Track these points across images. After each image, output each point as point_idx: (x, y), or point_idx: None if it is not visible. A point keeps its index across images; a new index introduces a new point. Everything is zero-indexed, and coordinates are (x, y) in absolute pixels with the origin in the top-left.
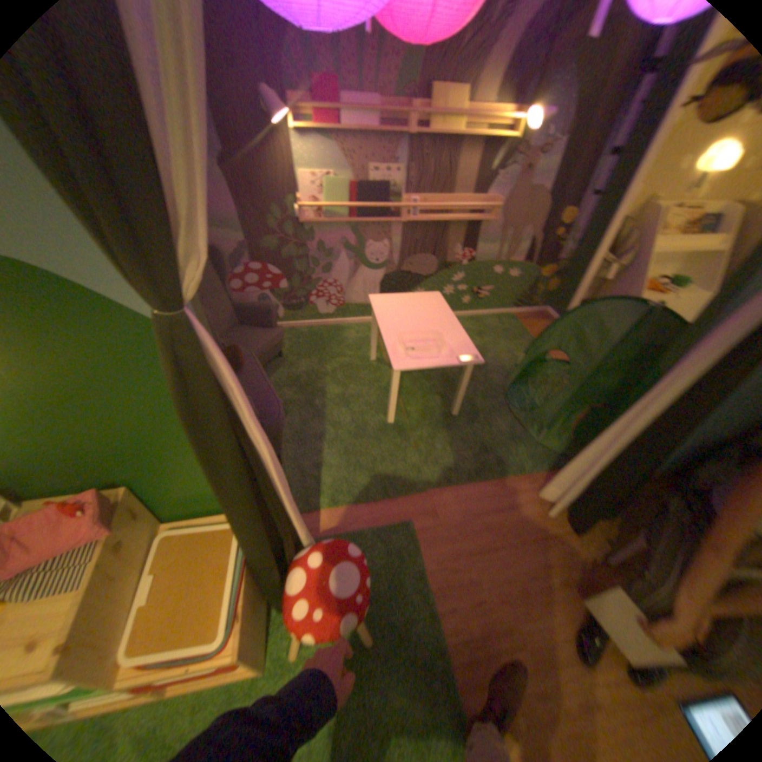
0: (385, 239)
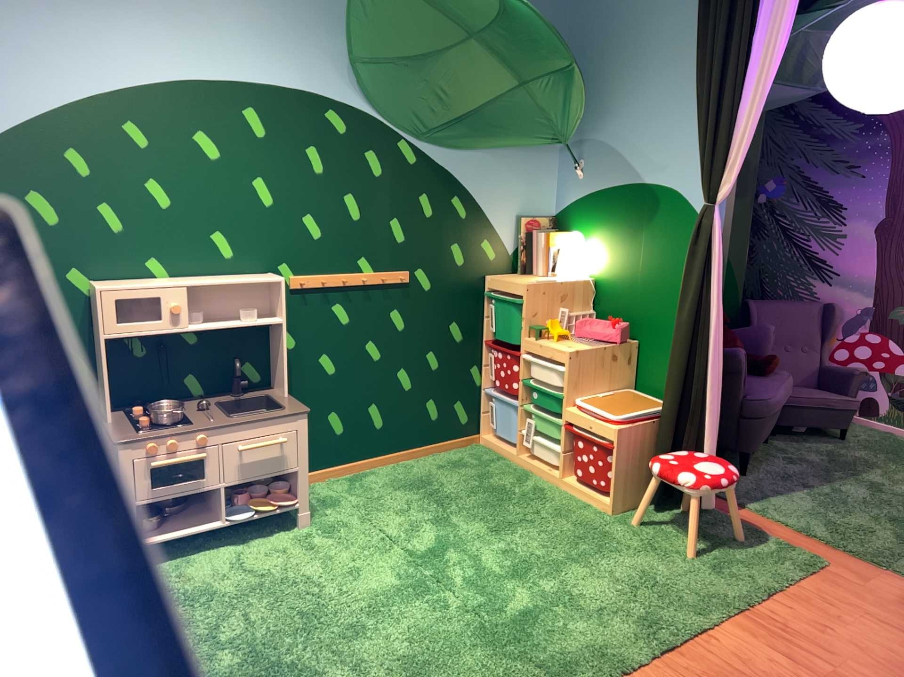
0: None
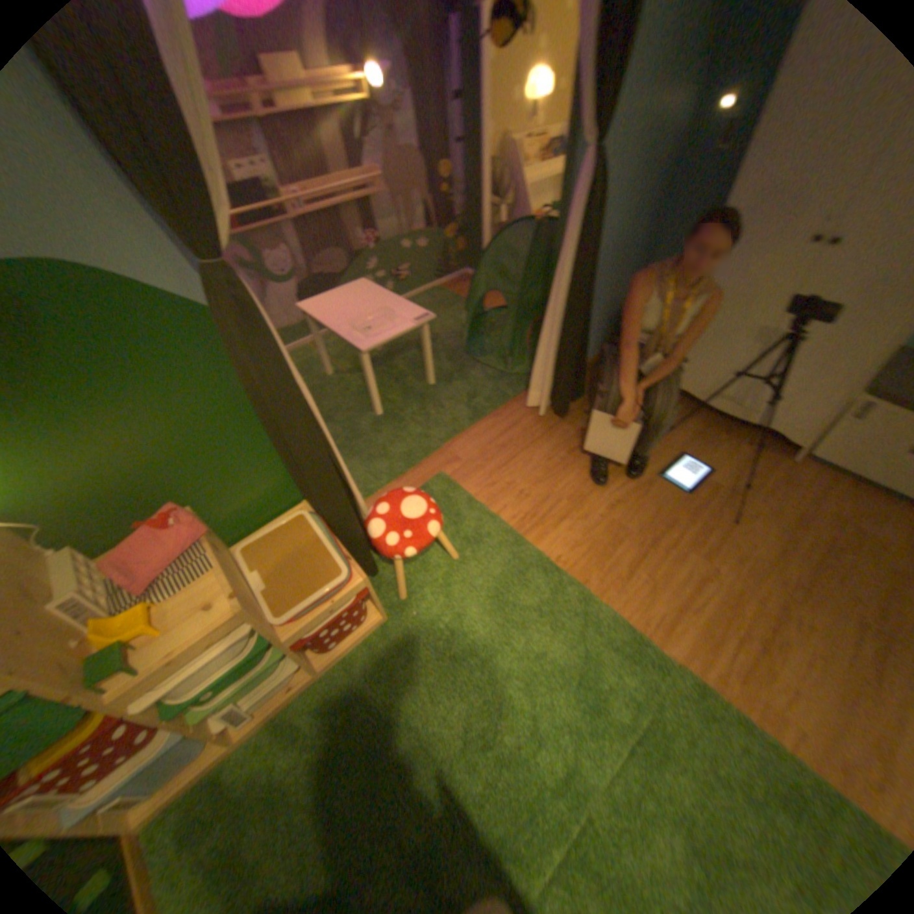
0: (279, 245)
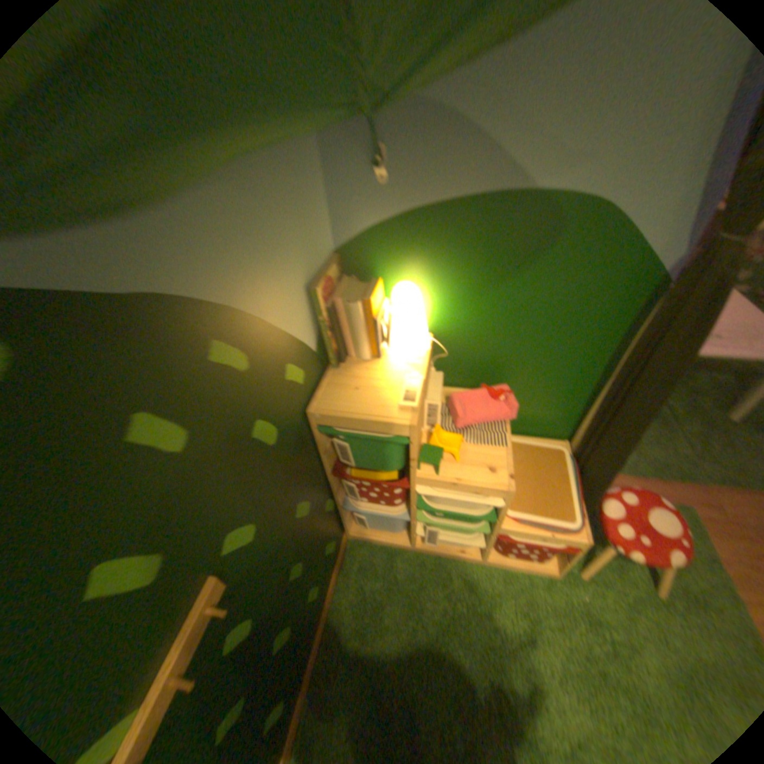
0: None
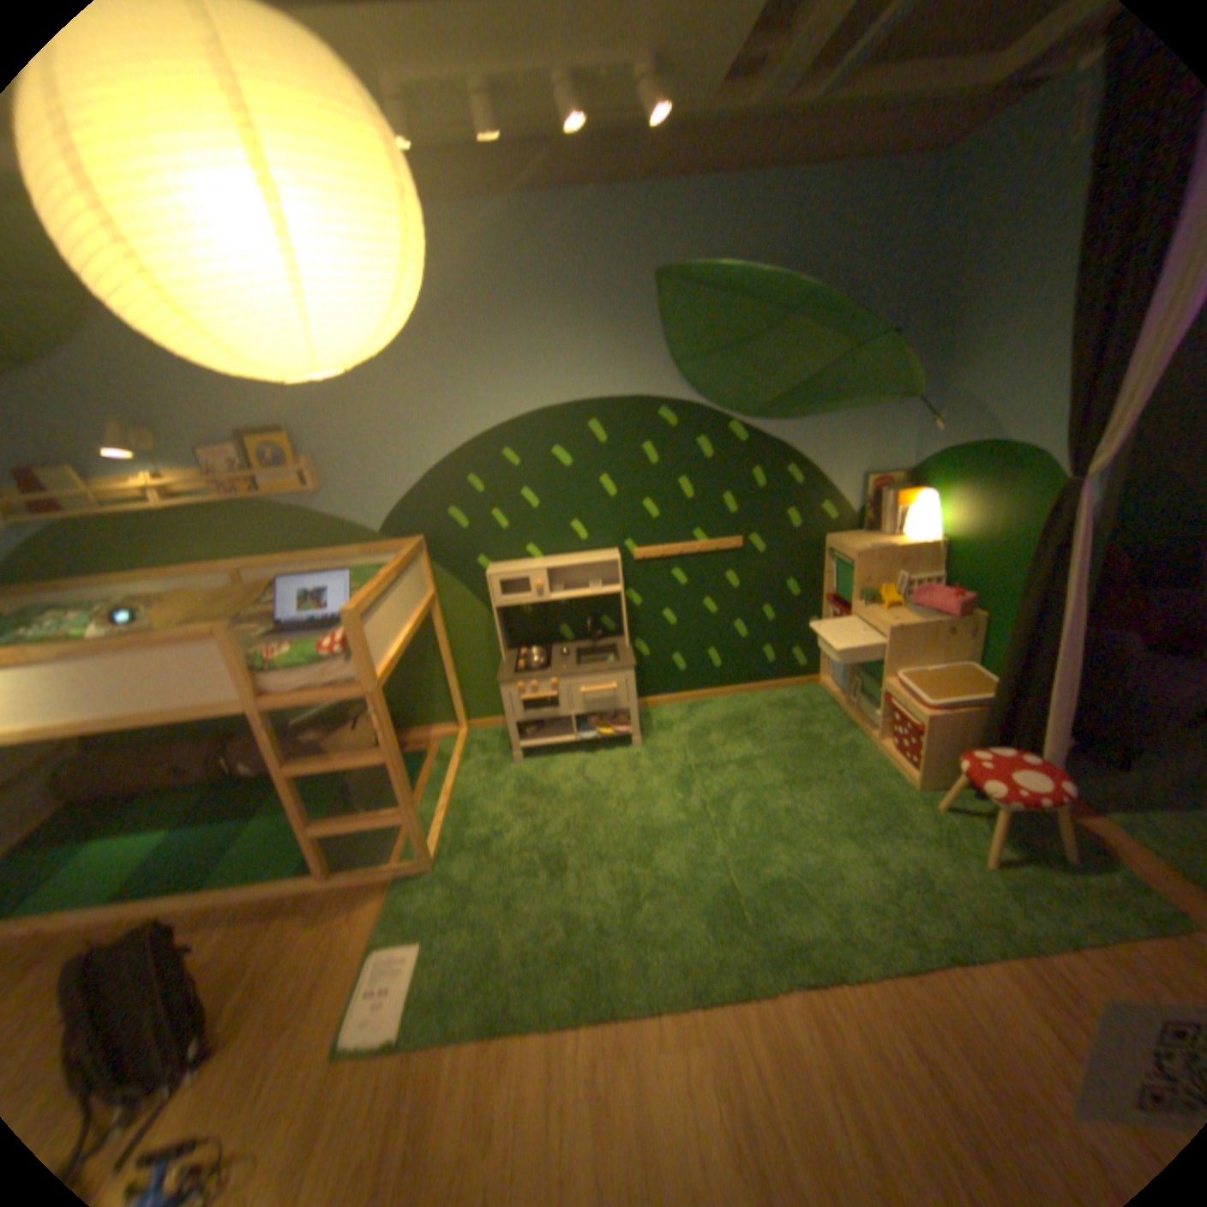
0: None
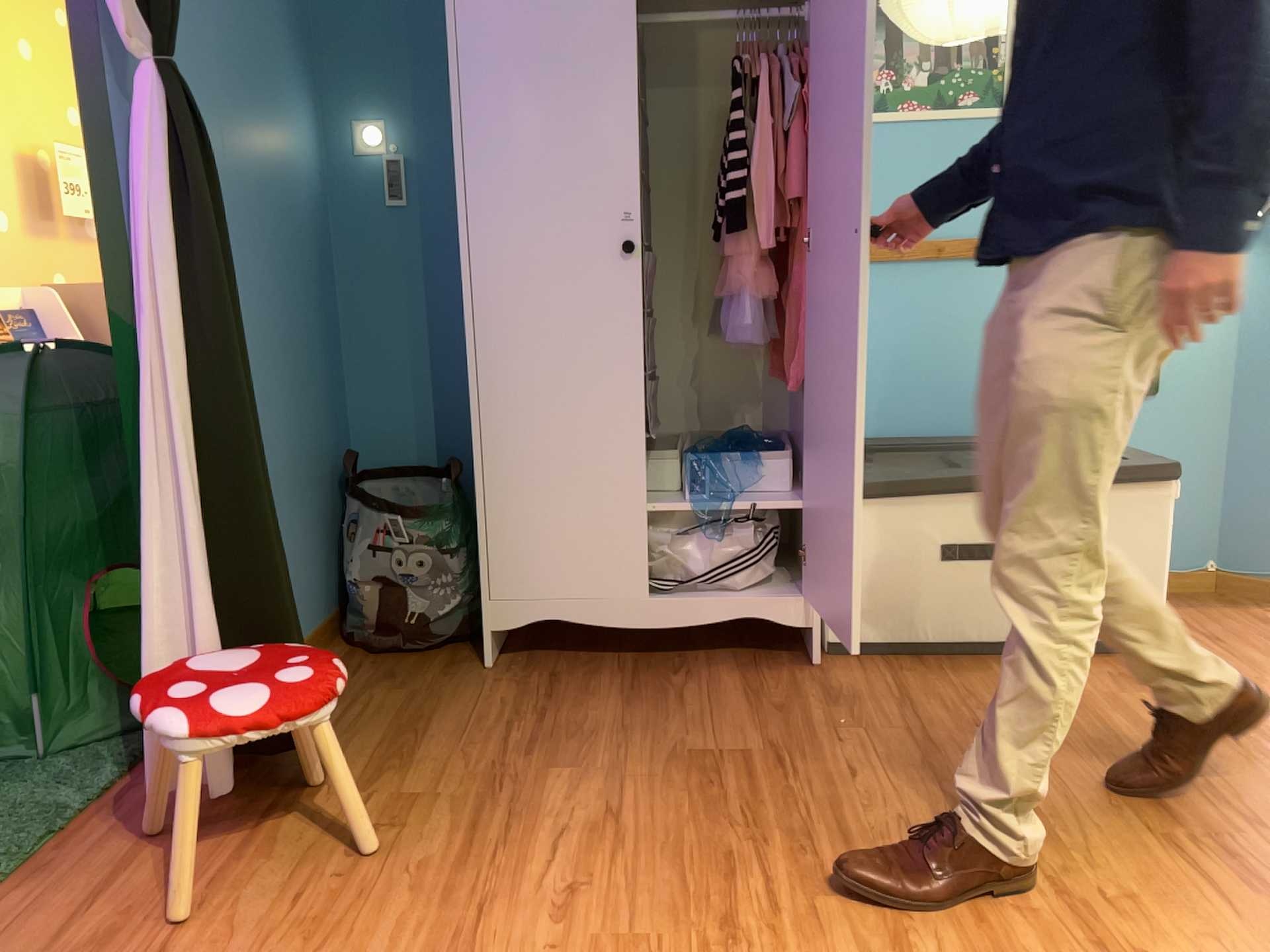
0: None
